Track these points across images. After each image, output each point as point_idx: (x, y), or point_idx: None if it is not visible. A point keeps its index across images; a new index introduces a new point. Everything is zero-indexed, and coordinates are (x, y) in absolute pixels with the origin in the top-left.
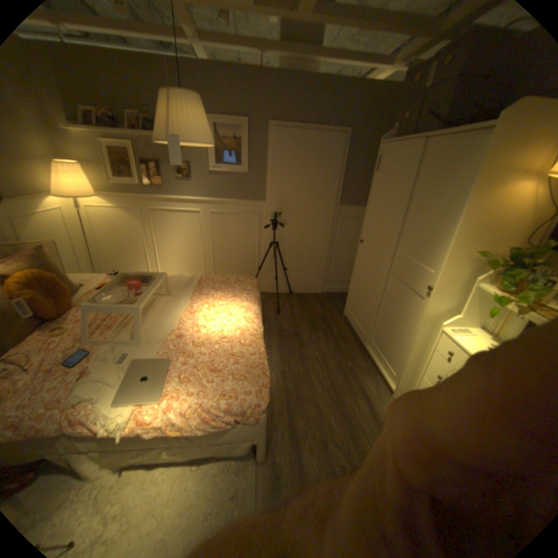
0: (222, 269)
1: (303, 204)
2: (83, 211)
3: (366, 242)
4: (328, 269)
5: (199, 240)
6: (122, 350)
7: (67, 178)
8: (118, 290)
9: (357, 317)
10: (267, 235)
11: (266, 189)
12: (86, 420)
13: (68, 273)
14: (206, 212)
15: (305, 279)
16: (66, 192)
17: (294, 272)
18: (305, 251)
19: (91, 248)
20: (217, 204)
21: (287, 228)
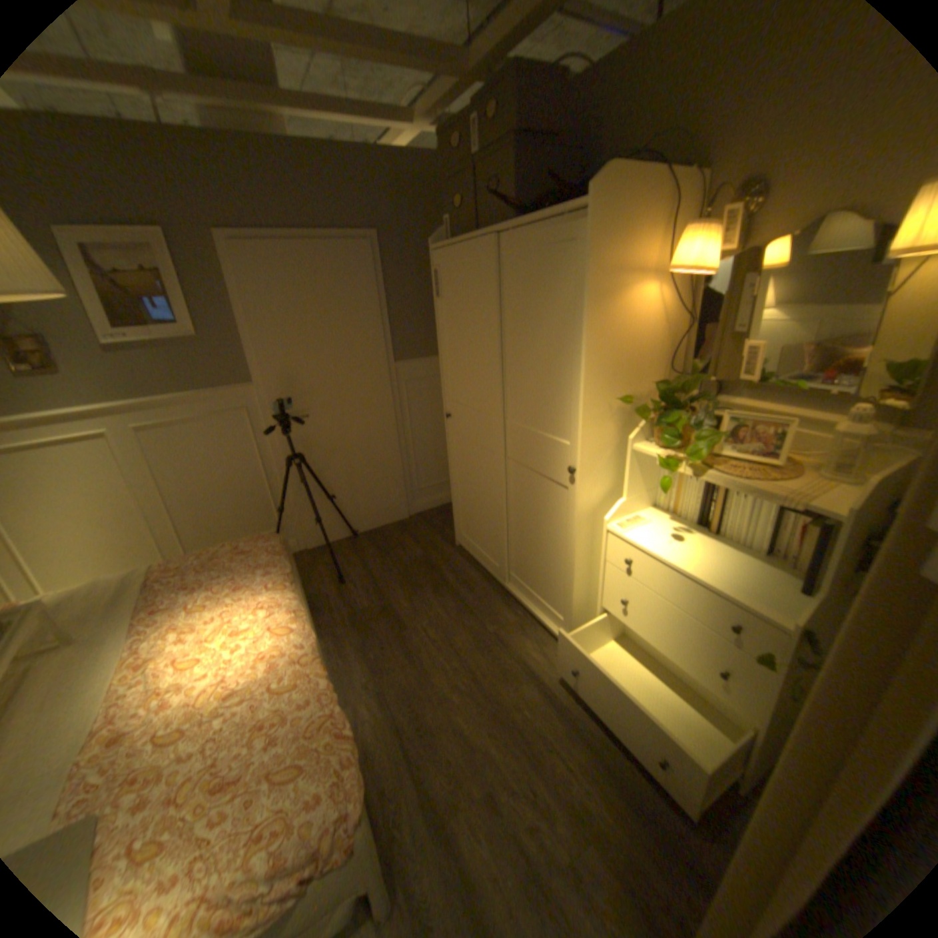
0: (195, 536)
1: (326, 374)
2: None
3: (453, 417)
4: (406, 473)
5: (118, 492)
6: None
7: None
8: None
9: (475, 542)
10: (272, 444)
11: (243, 358)
12: None
13: None
14: (116, 431)
15: (371, 502)
16: None
17: (347, 497)
18: (356, 455)
19: None
20: (140, 409)
21: (309, 423)
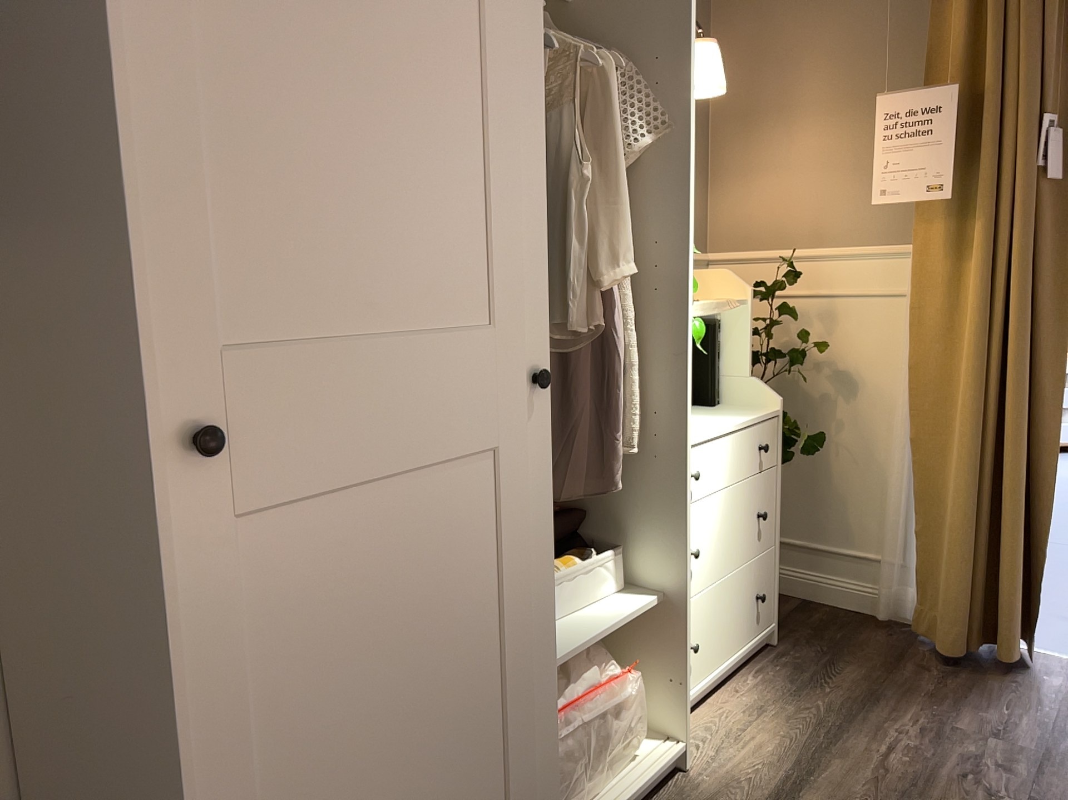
0: None
1: None
2: None
3: (241, 416)
4: None
5: None
6: None
7: None
8: None
9: None
10: None
11: None
12: None
13: None
14: None
15: None
16: None
17: None
18: None
19: None
20: None
21: None
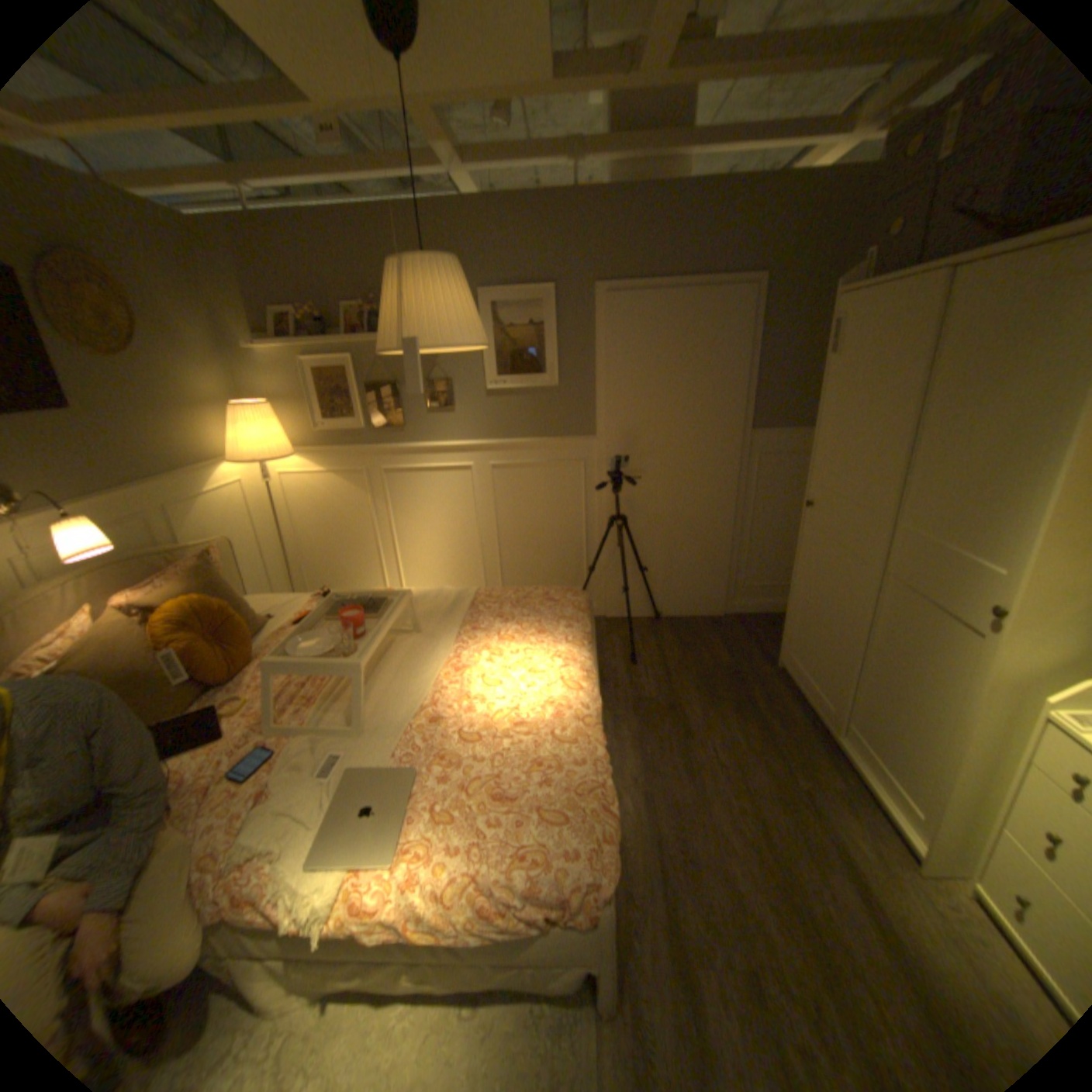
0: (515, 574)
1: (670, 435)
2: (273, 481)
3: (817, 505)
4: (734, 563)
5: (469, 519)
6: (327, 747)
7: (246, 428)
8: (323, 627)
9: (809, 670)
10: (599, 501)
11: (593, 411)
12: (257, 896)
13: (247, 593)
14: (480, 466)
15: (685, 586)
16: (244, 452)
17: (659, 573)
18: (680, 530)
19: (286, 546)
20: (501, 450)
21: (640, 485)
